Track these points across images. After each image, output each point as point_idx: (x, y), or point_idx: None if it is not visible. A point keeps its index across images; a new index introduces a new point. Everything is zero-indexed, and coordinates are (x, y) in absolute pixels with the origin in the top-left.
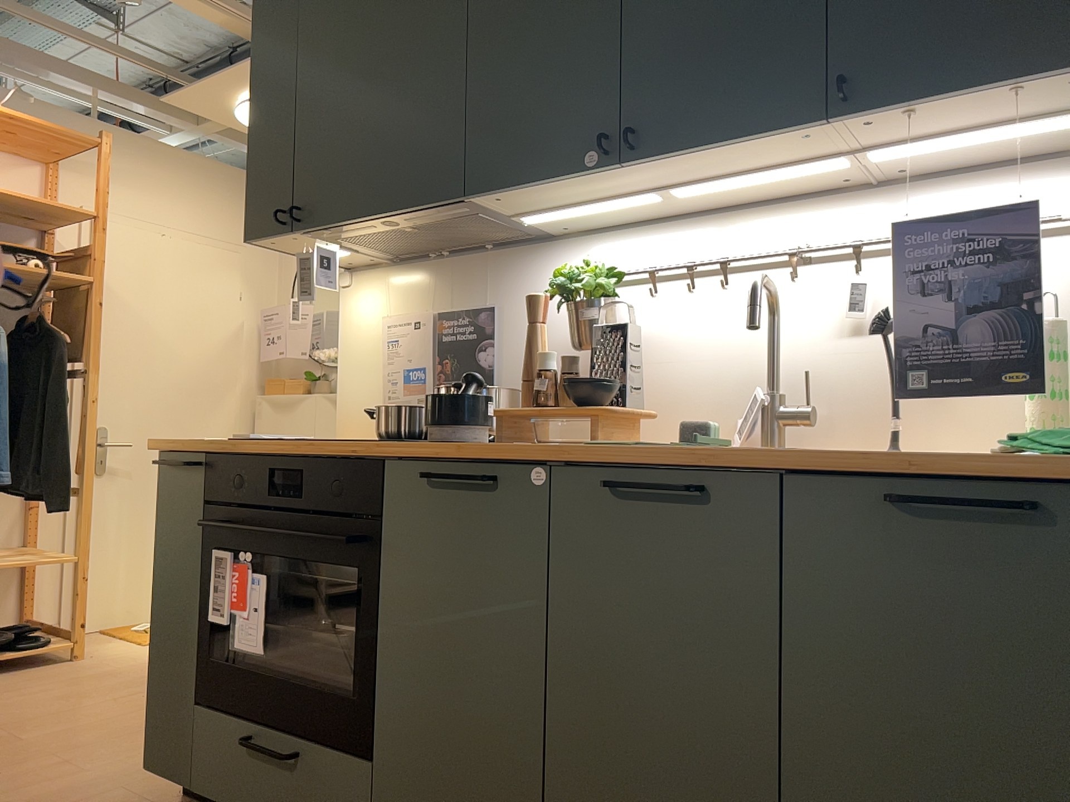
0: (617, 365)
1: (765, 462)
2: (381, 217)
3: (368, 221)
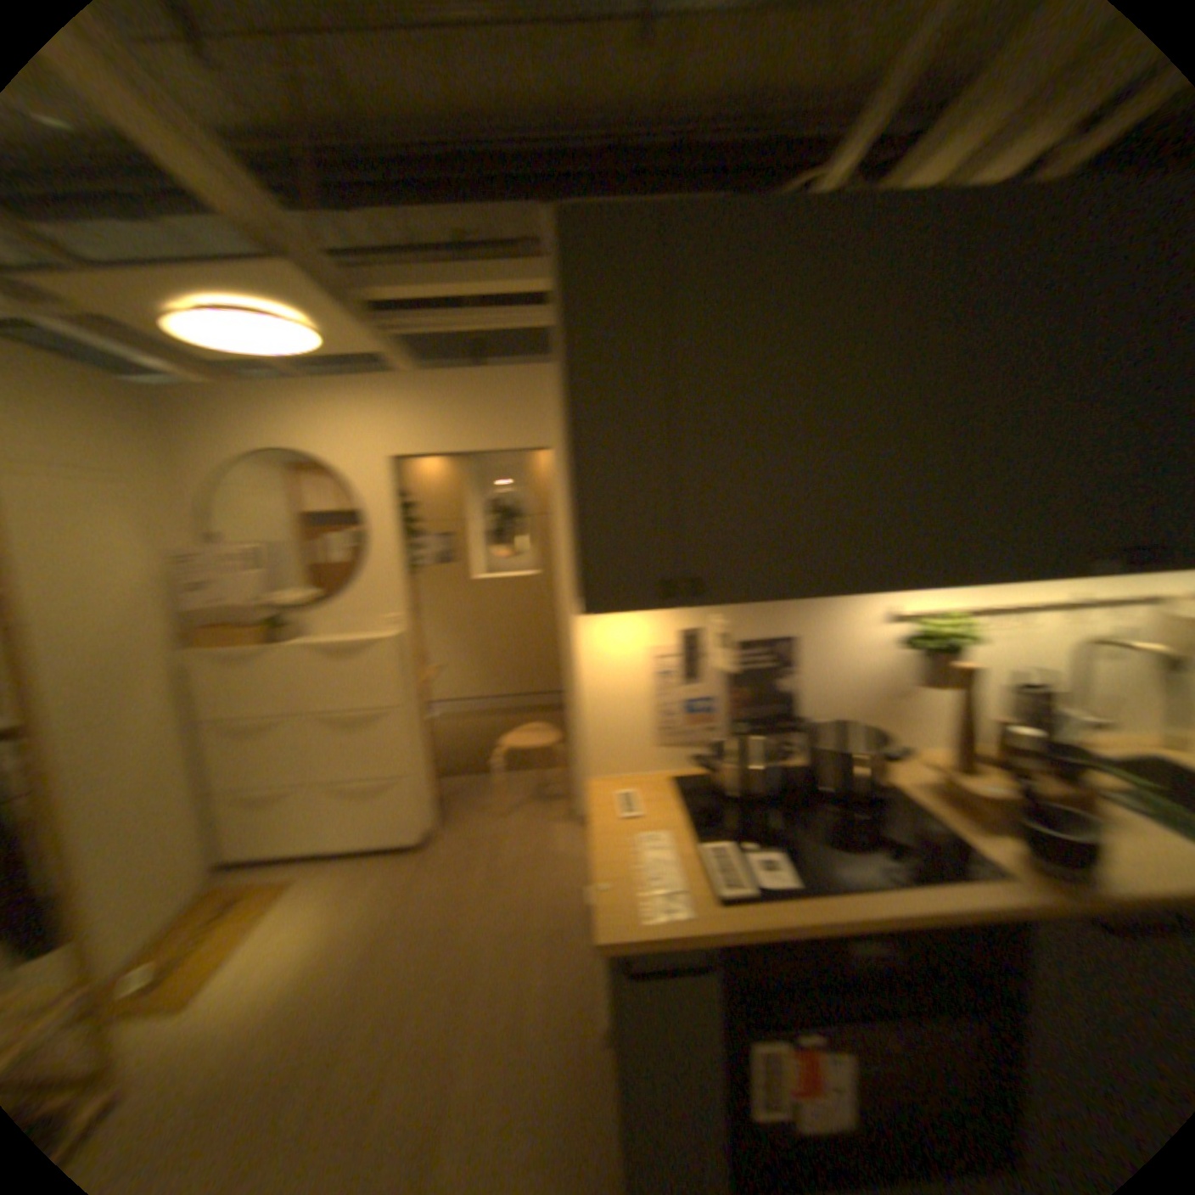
0: (1054, 725)
1: None
2: (824, 595)
3: (801, 597)
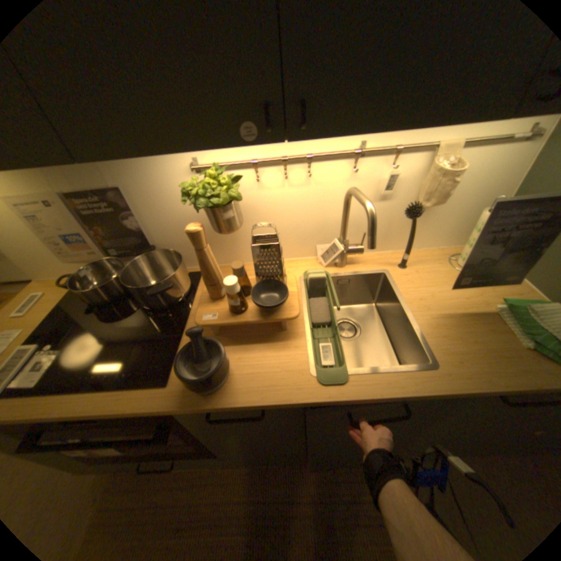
0: (273, 268)
1: (447, 398)
2: None
3: None
